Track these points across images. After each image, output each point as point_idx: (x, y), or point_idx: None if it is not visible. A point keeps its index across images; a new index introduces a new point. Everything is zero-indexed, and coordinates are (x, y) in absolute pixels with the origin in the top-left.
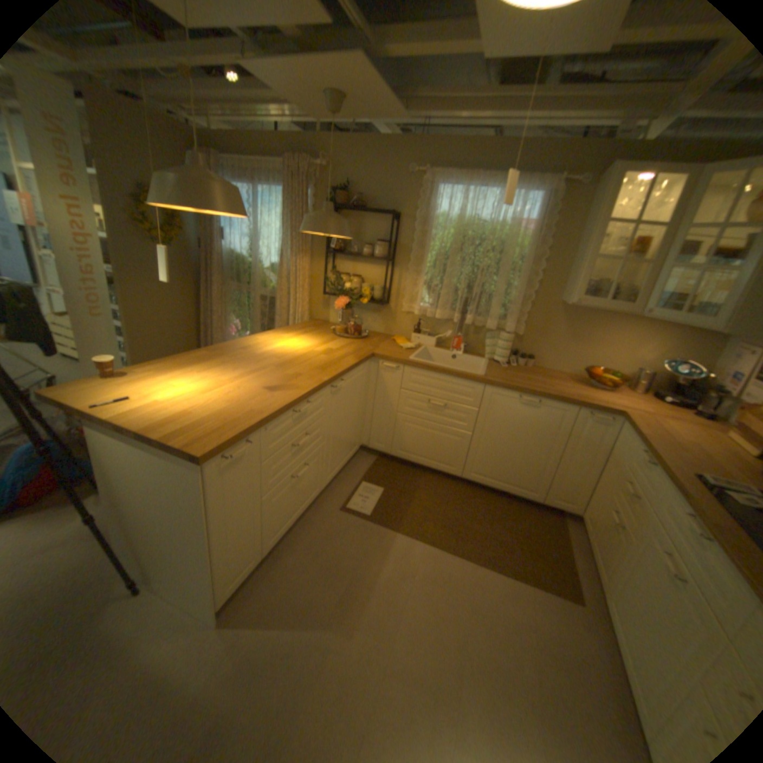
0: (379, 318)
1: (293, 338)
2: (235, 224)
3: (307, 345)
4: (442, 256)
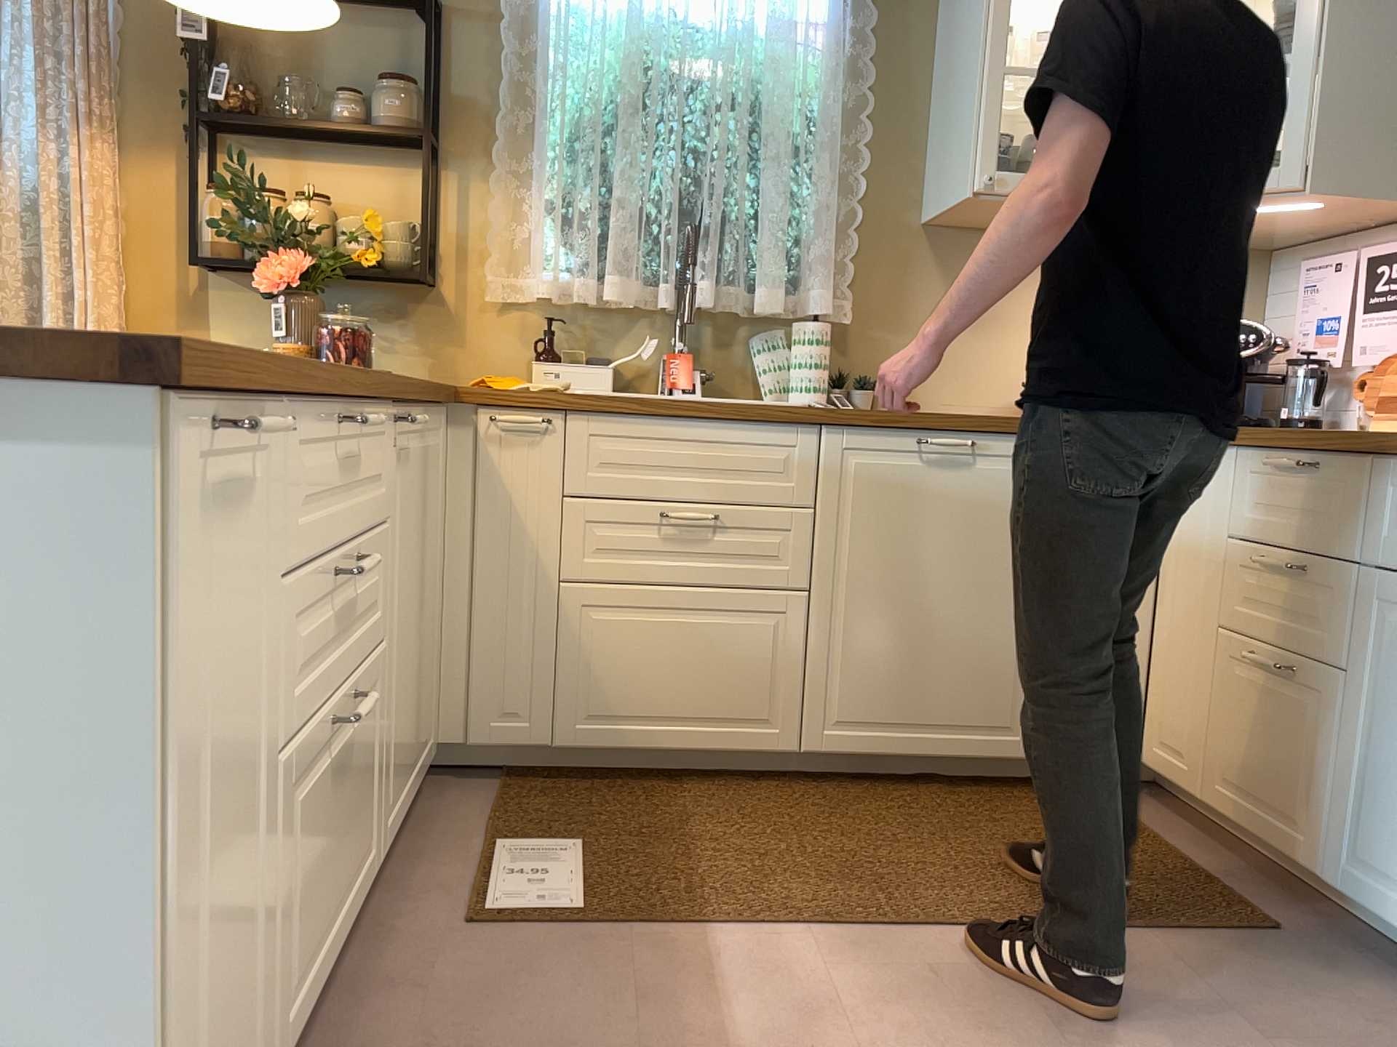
0: (410, 334)
1: None
2: None
3: None
4: (597, 120)
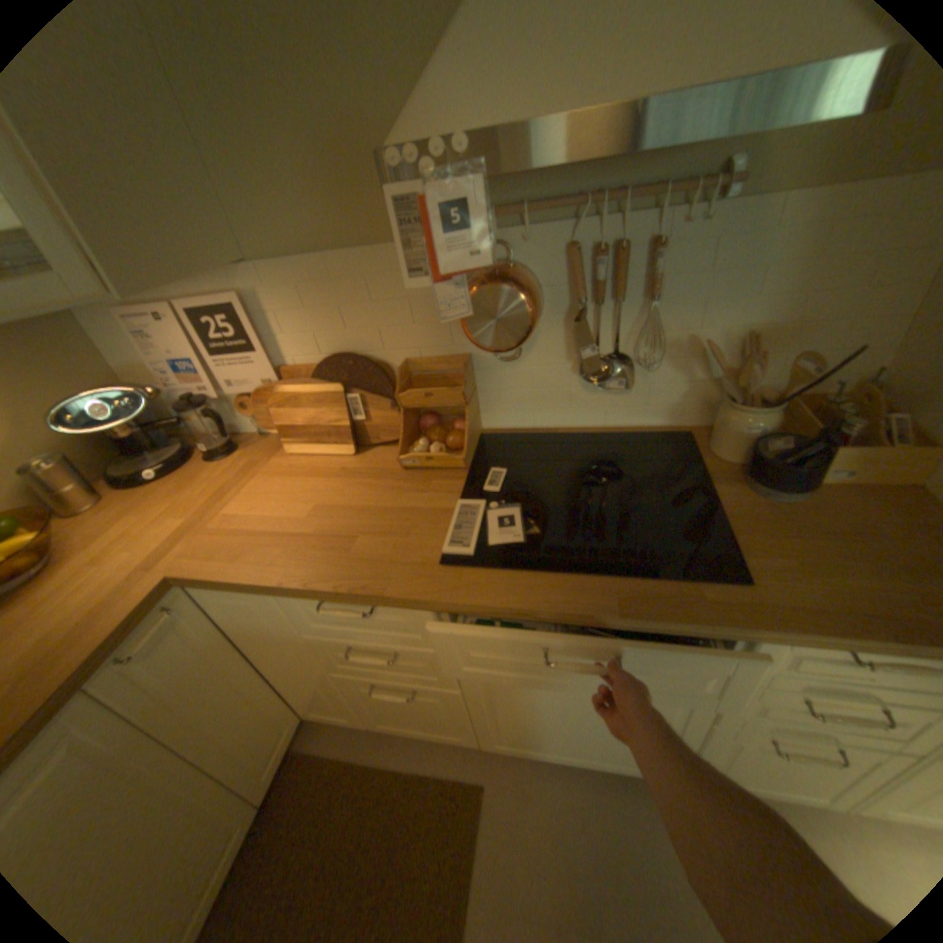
0: None
1: None
2: None
3: None
4: None
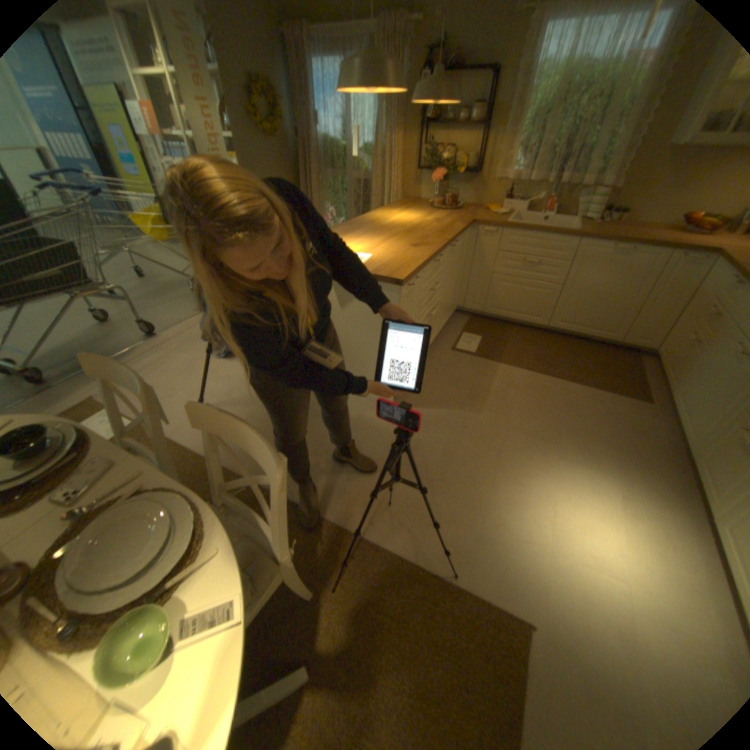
0: (470, 188)
1: (401, 213)
2: (327, 104)
3: (416, 216)
4: (543, 110)
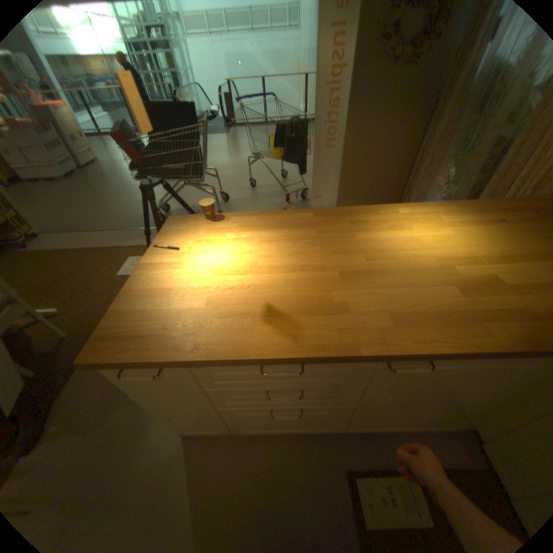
0: None
1: (457, 226)
2: None
3: (464, 249)
4: None
